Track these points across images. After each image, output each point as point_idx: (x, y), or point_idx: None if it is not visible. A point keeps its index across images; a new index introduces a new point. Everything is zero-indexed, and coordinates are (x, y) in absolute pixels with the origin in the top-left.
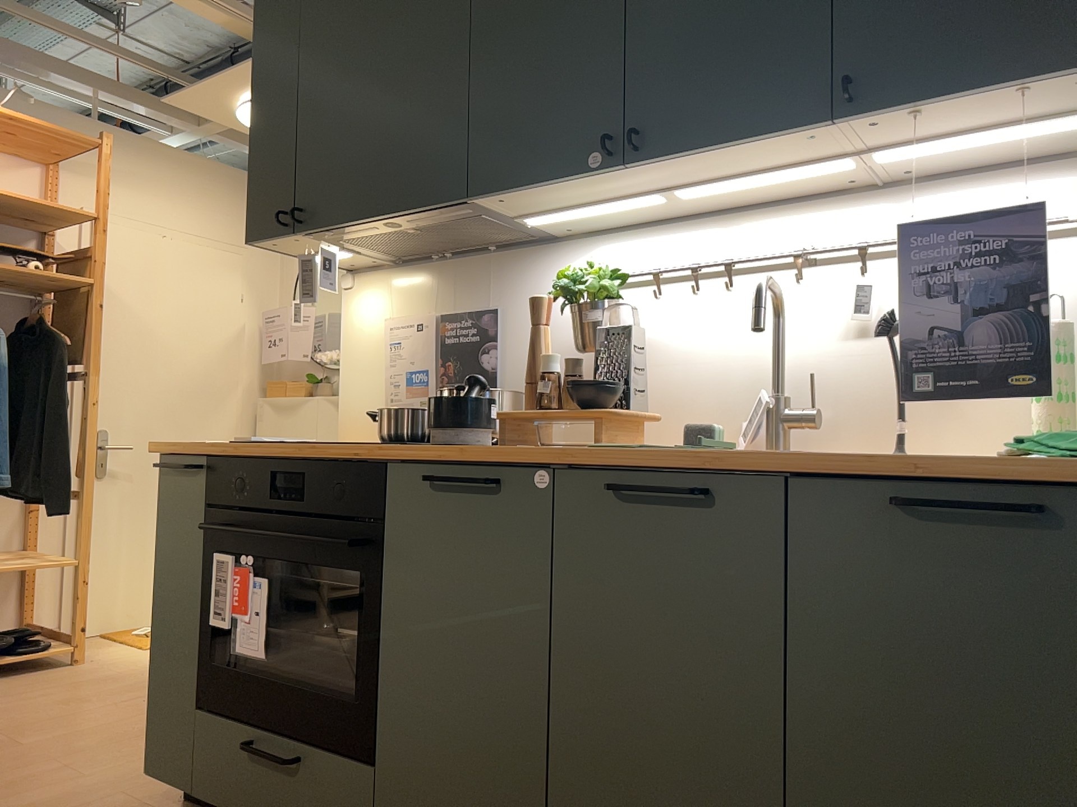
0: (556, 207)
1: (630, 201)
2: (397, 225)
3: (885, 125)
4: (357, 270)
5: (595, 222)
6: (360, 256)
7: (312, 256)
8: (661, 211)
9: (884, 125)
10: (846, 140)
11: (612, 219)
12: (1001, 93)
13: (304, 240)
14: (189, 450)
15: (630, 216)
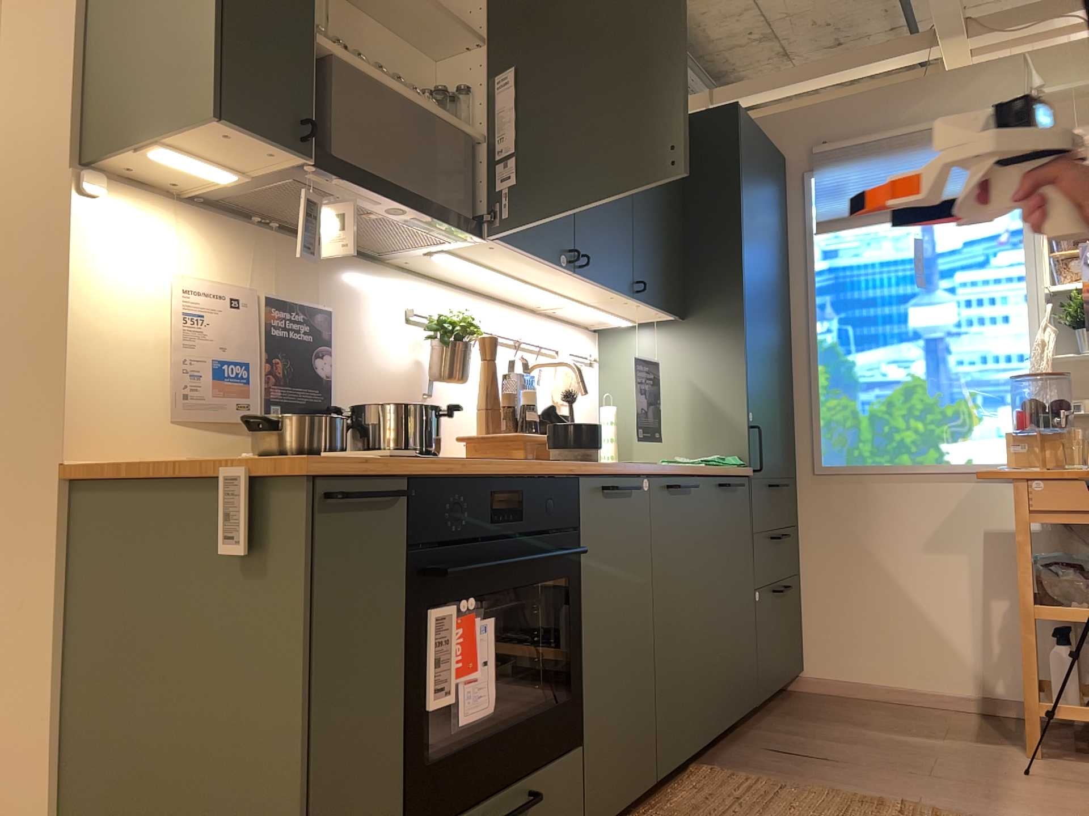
0: (473, 258)
1: (506, 276)
2: (393, 211)
3: (626, 303)
4: (105, 172)
5: (427, 265)
6: (208, 181)
7: (318, 199)
8: (468, 279)
9: (626, 302)
10: (609, 300)
11: (439, 269)
12: (657, 310)
13: (275, 158)
14: (387, 469)
15: (449, 272)
